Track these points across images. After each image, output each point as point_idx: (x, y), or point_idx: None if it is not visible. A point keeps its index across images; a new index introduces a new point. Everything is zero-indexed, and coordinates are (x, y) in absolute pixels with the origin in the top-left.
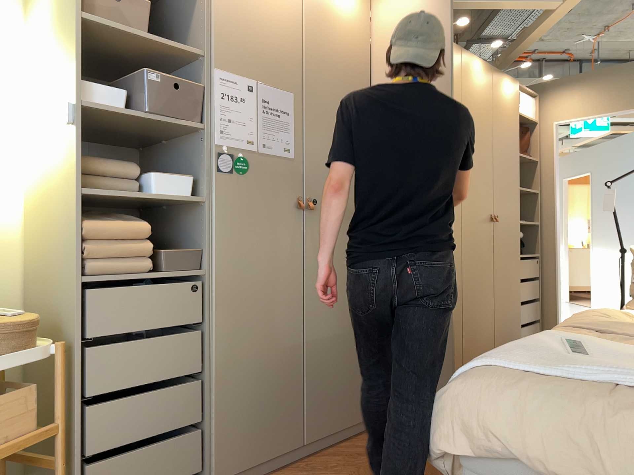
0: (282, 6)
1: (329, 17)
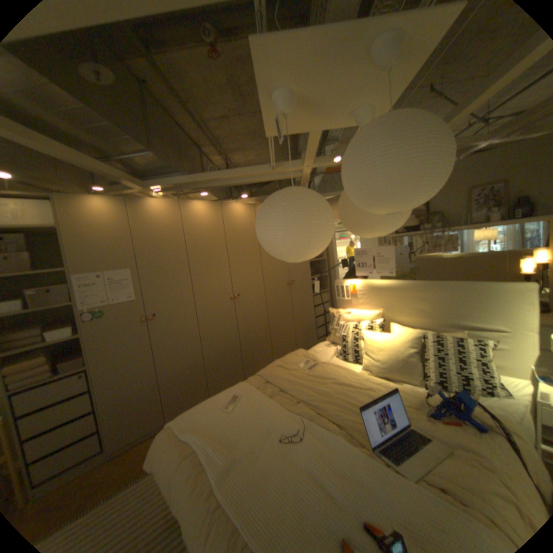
0: (113, 229)
1: (148, 223)
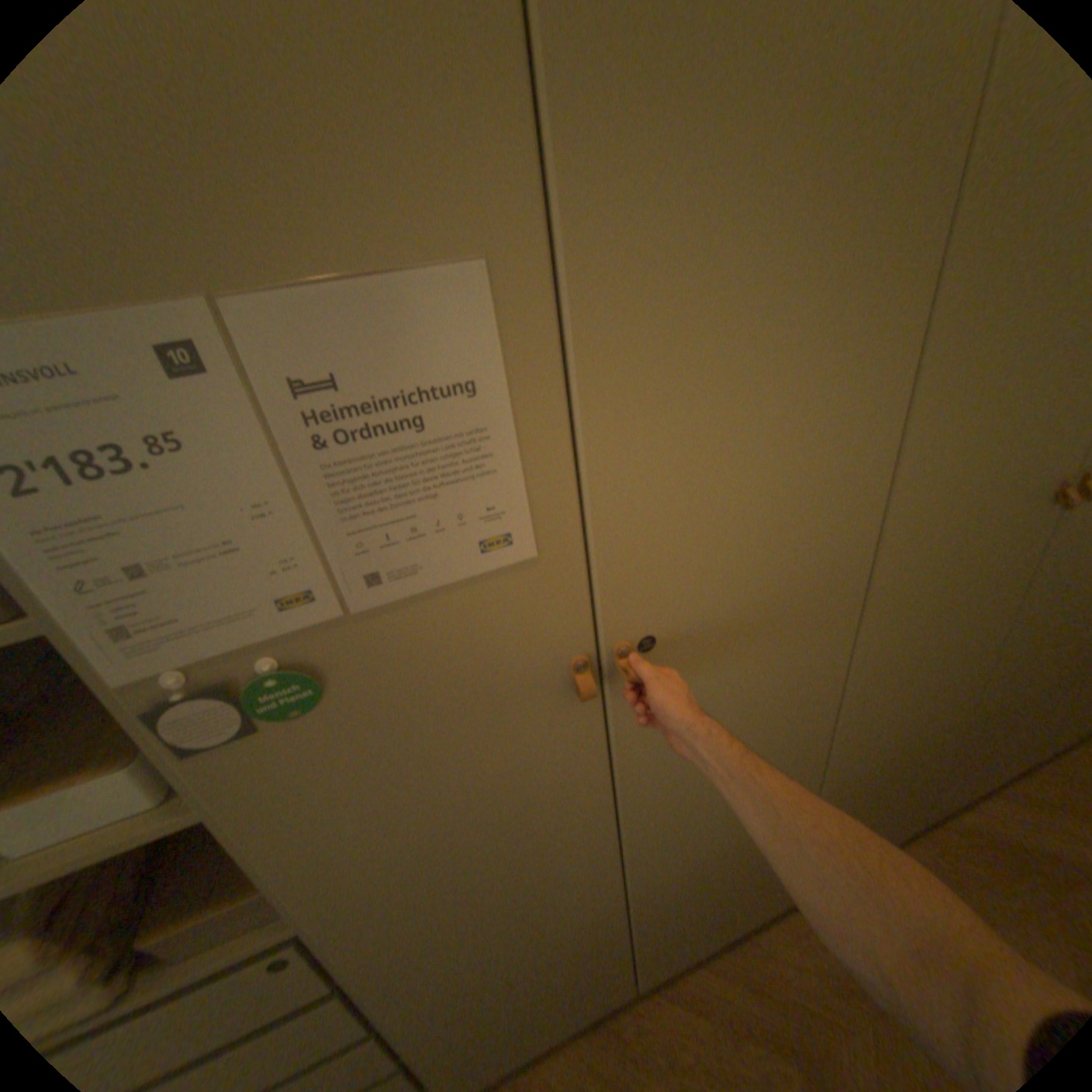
0: None
1: None
